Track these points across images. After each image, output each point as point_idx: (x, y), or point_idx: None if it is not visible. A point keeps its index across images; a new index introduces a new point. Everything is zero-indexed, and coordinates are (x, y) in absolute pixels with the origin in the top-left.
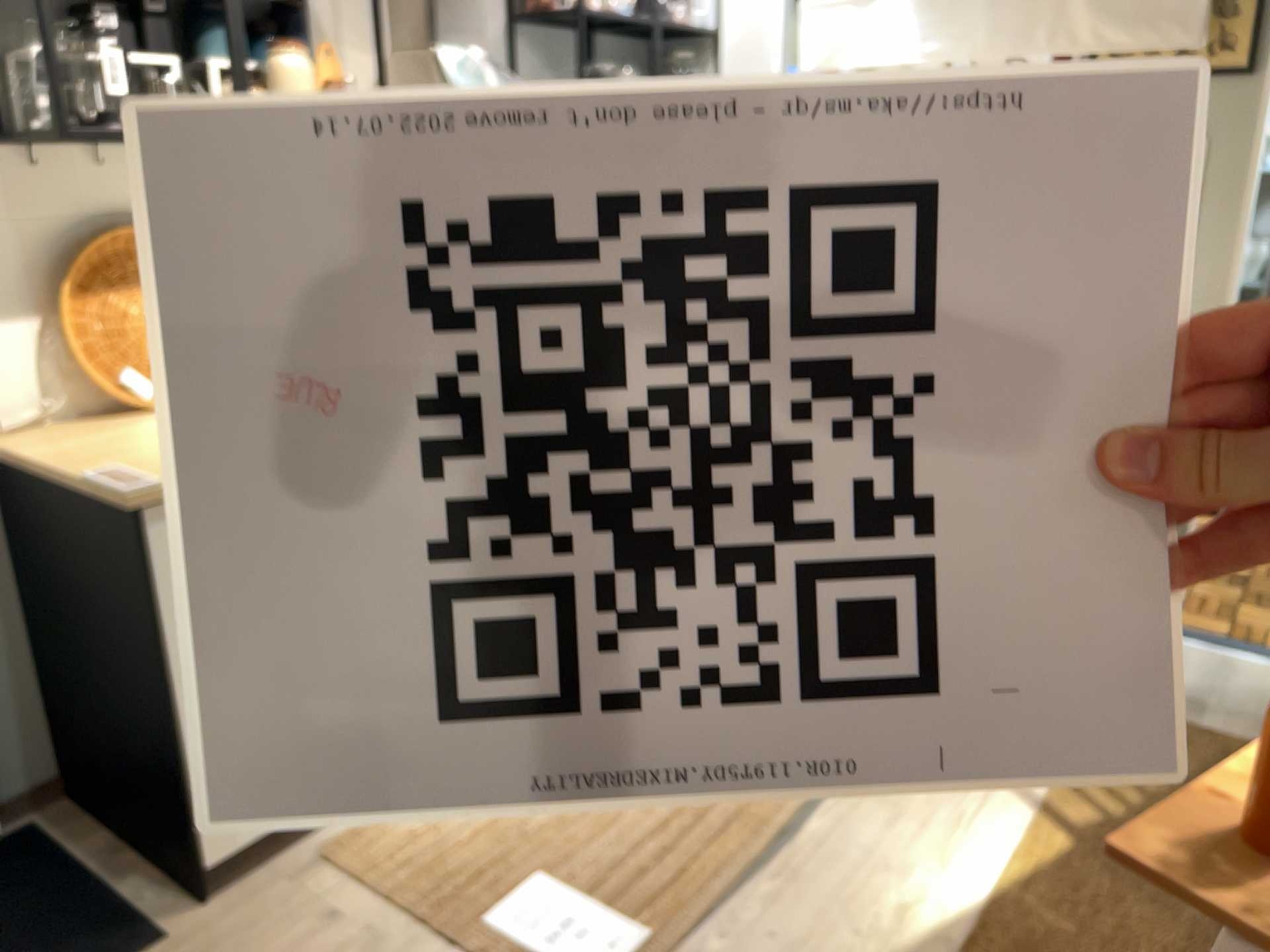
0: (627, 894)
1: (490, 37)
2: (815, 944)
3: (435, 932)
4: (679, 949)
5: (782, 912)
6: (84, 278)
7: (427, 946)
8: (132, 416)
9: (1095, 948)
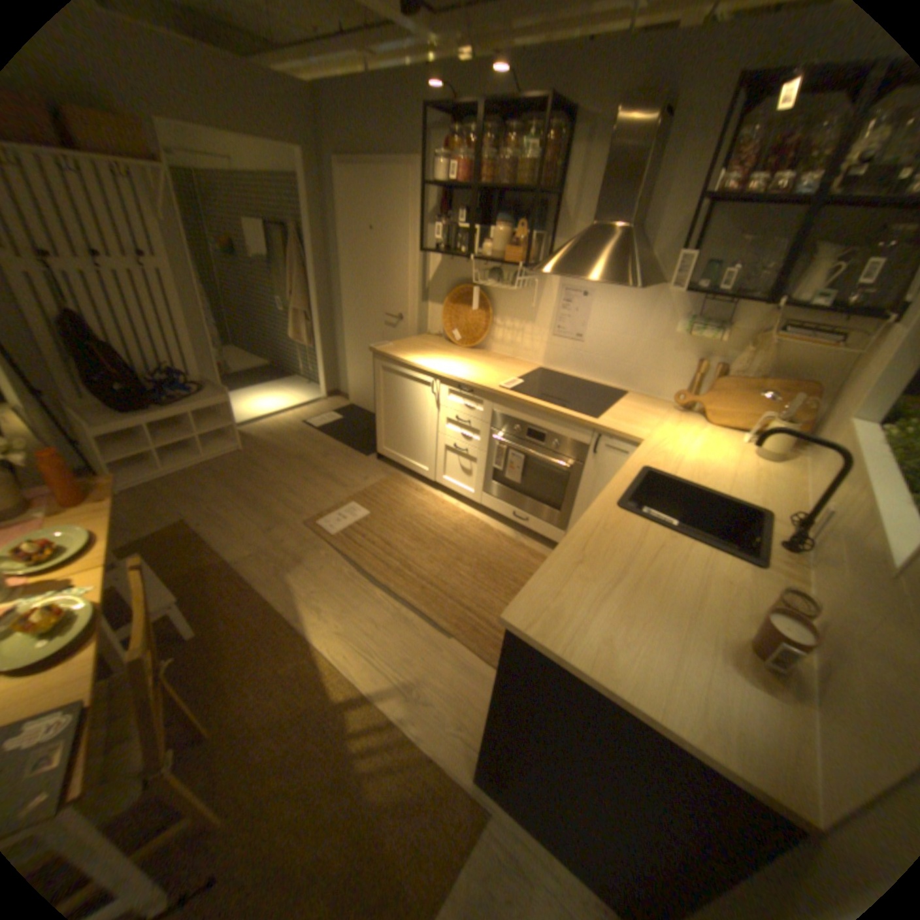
0: (354, 532)
1: (688, 214)
2: (315, 578)
3: (353, 495)
4: (327, 543)
5: (334, 572)
6: (457, 298)
7: (350, 495)
8: (448, 343)
9: (270, 675)
